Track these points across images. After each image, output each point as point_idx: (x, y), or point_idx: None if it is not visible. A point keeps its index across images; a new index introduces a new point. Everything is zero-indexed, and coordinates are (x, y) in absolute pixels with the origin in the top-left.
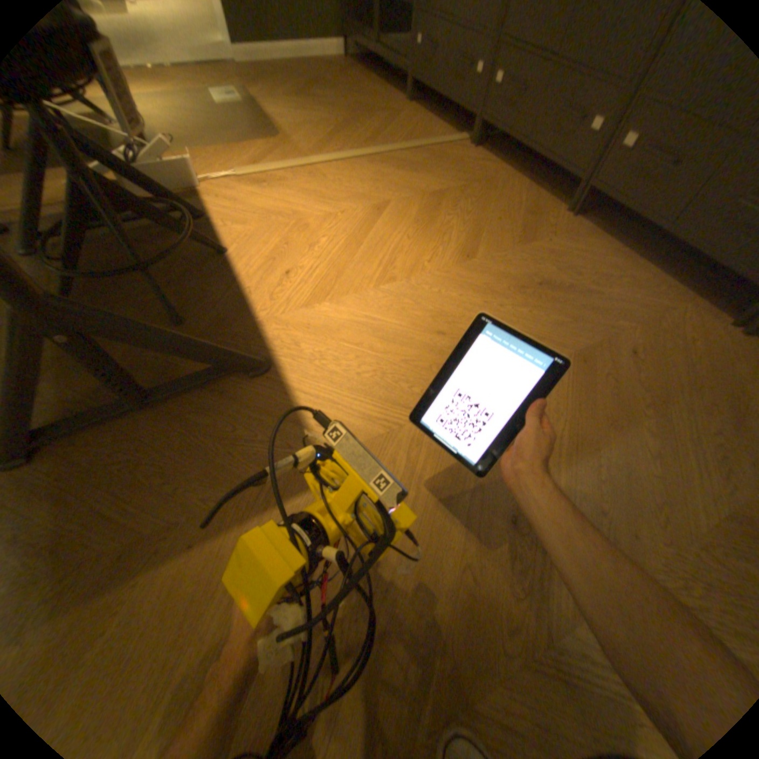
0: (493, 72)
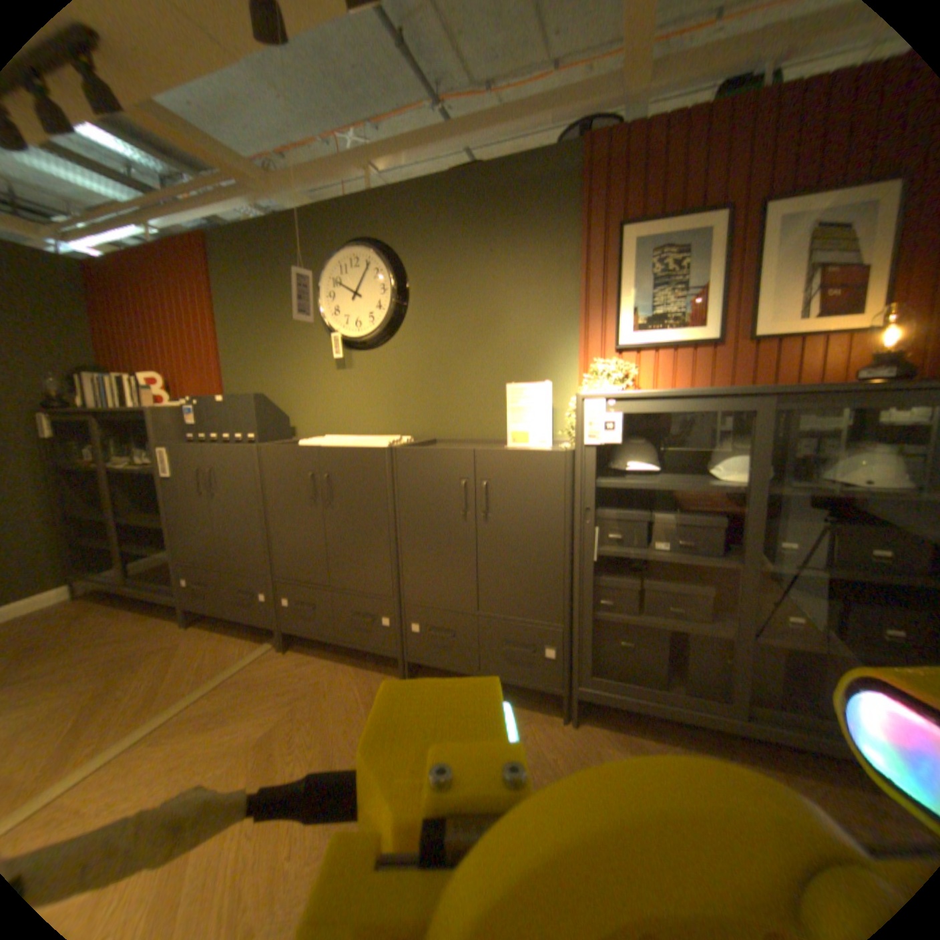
0: (278, 596)
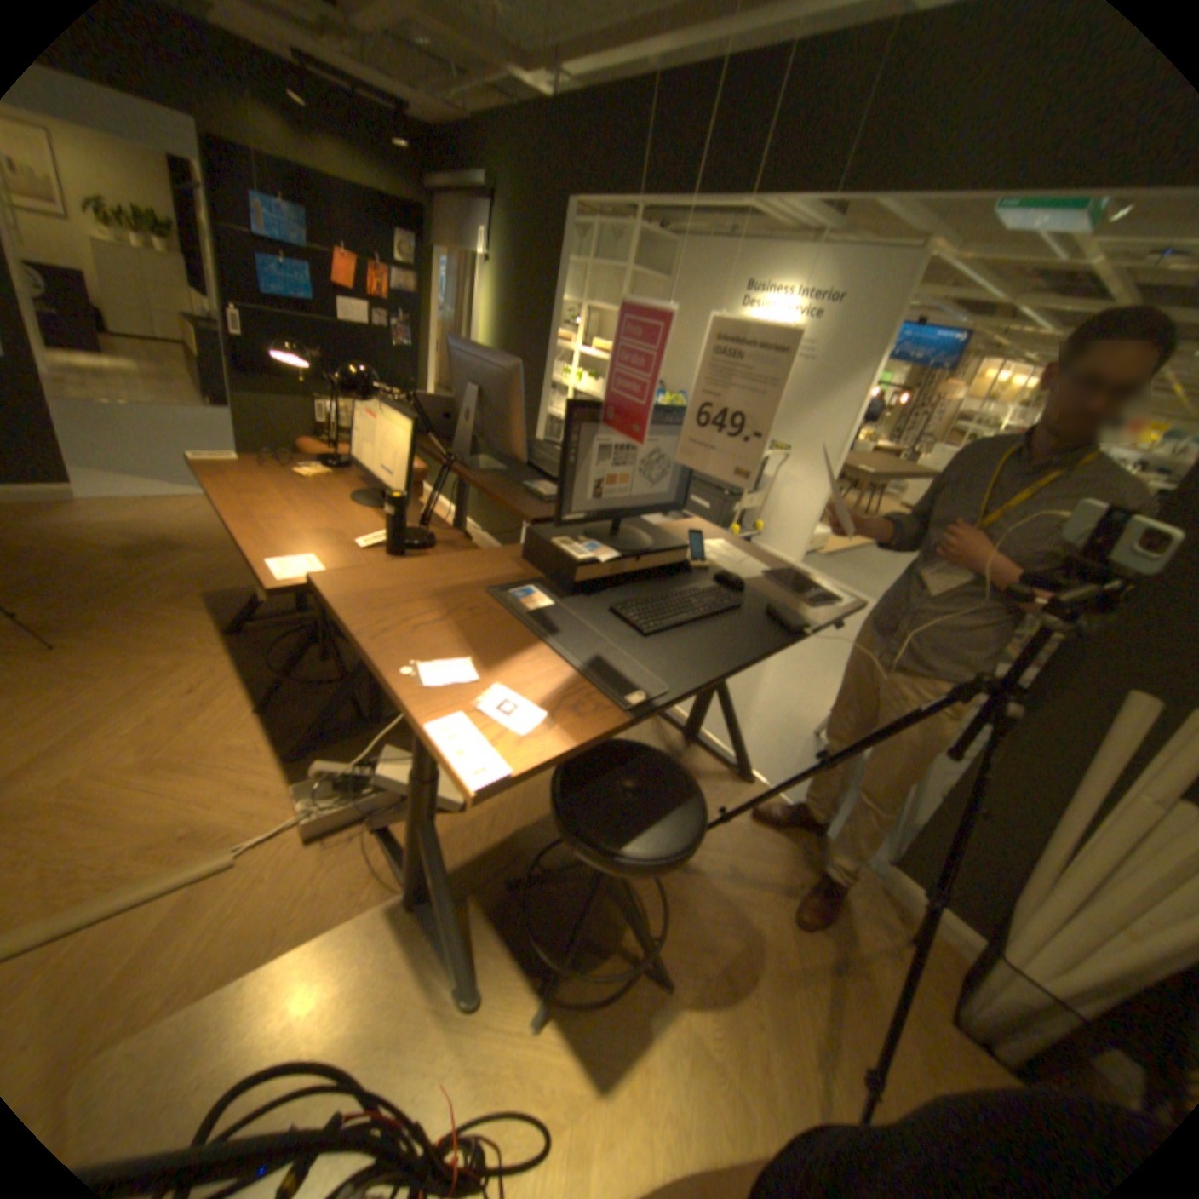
0: None
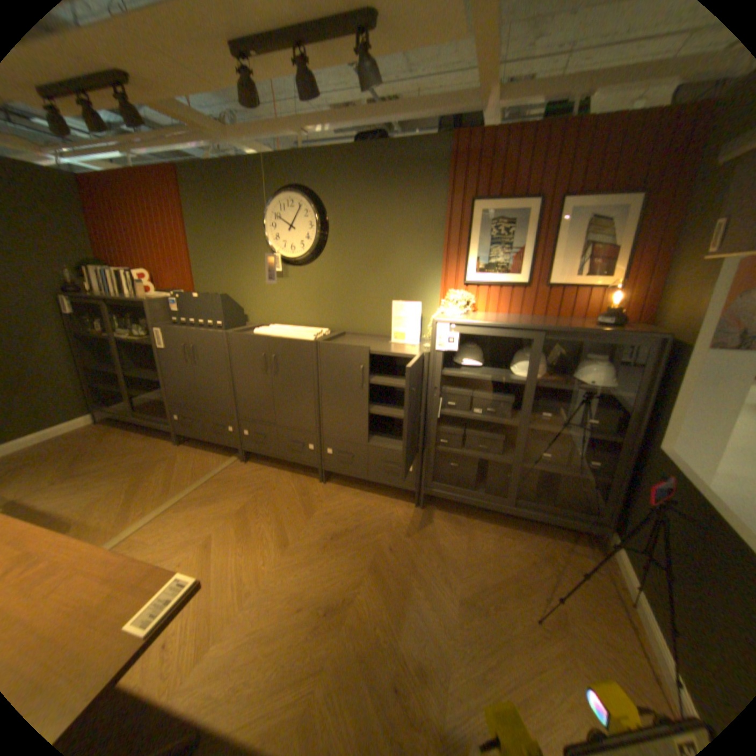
0: (240, 429)
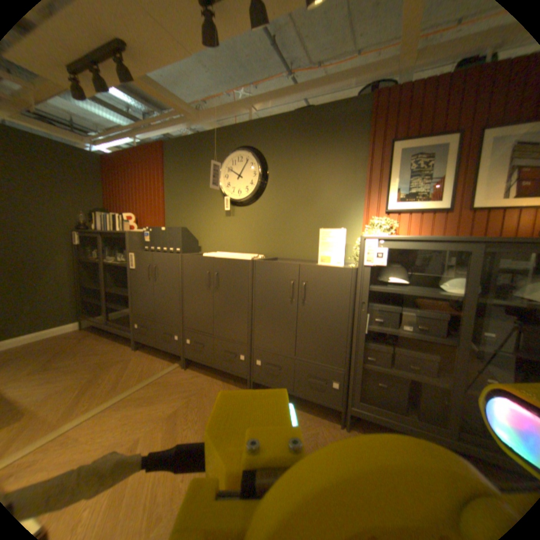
0: (184, 337)
